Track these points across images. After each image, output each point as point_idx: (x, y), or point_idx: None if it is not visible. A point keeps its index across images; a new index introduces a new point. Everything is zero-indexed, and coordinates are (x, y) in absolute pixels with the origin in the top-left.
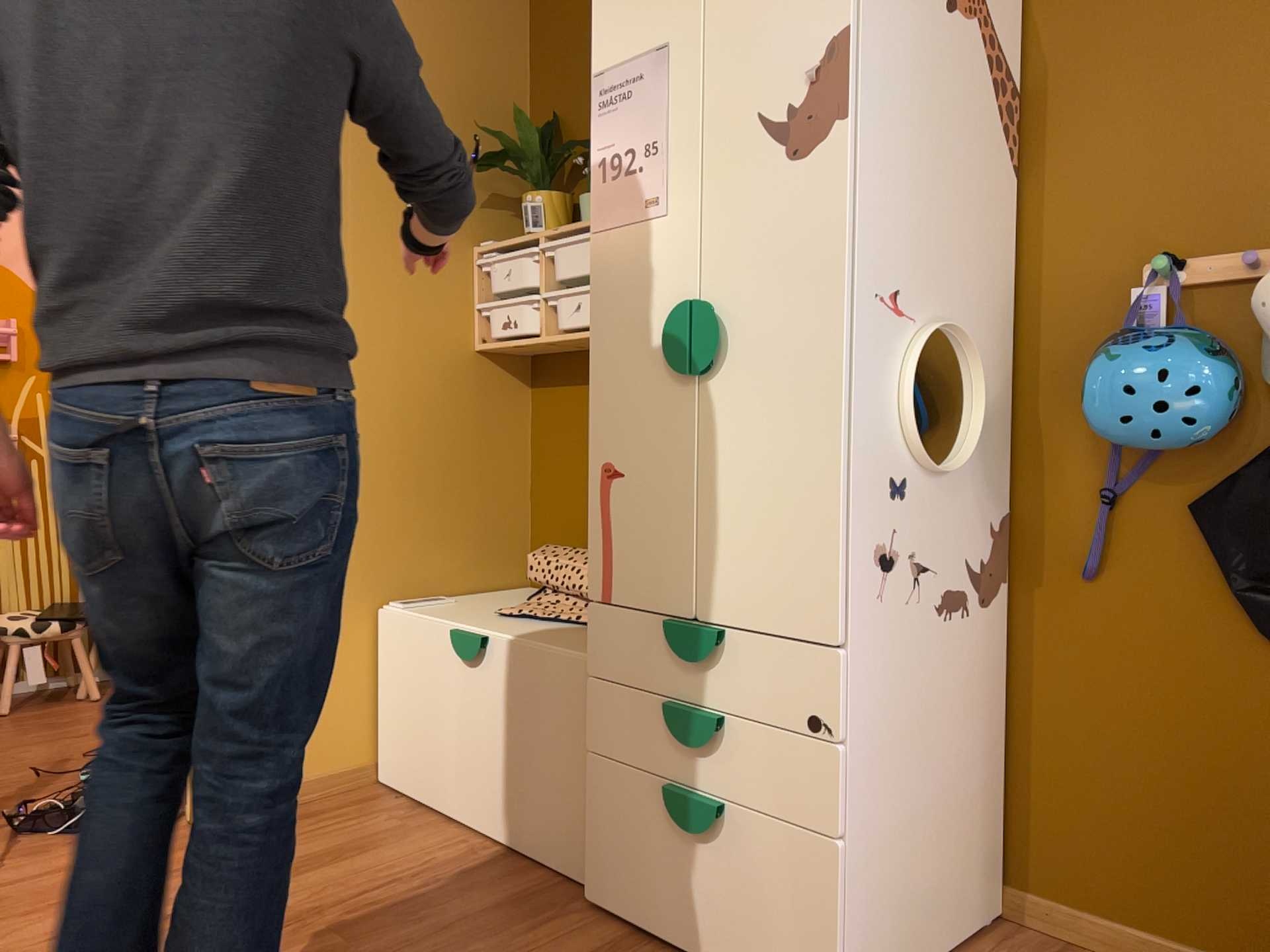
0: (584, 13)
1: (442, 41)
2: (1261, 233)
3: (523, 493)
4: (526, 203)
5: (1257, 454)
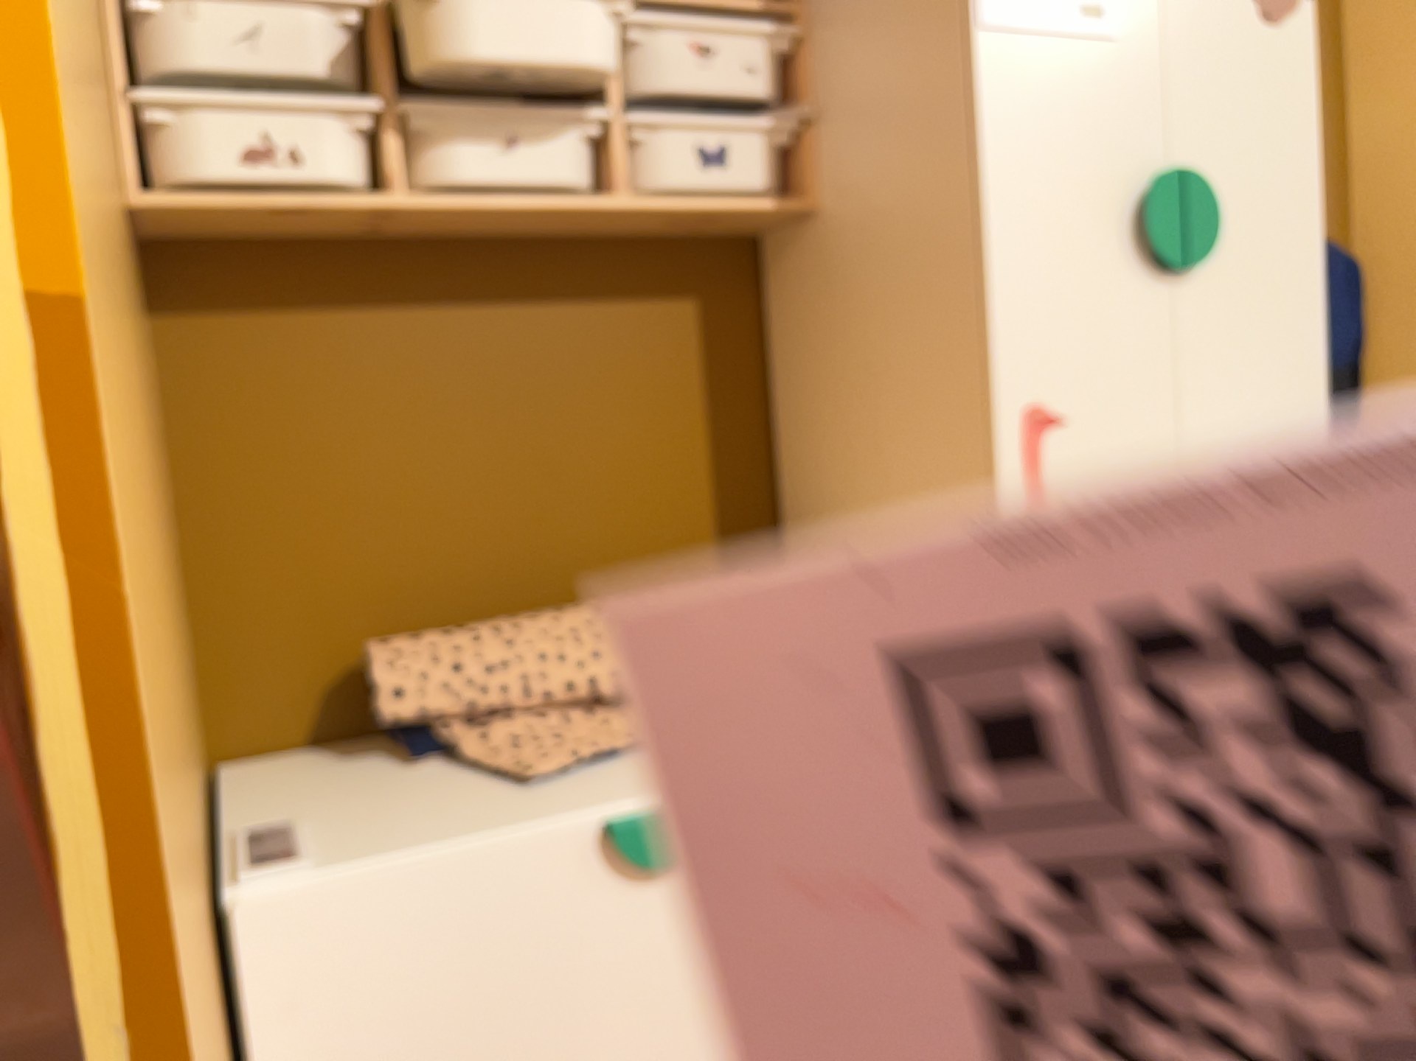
0: None
1: None
2: None
3: (178, 559)
4: None
5: None
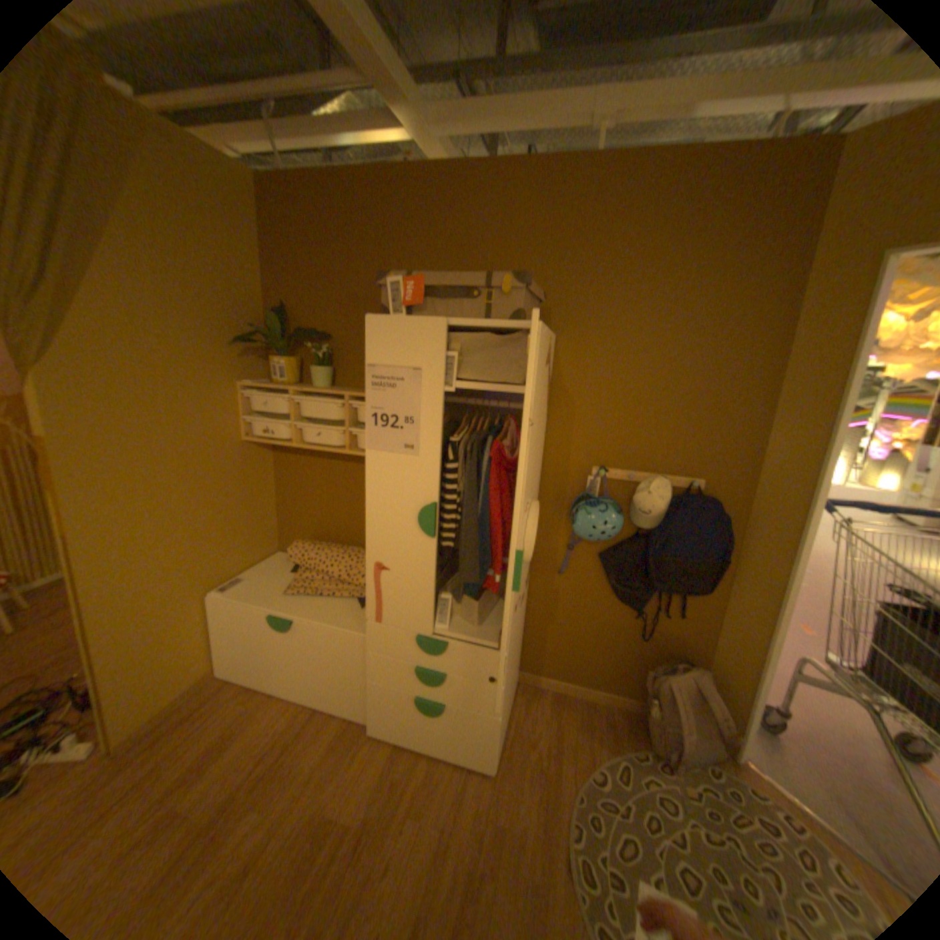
0: (301, 246)
1: (206, 252)
2: (634, 464)
3: (273, 507)
4: (275, 364)
5: (622, 540)
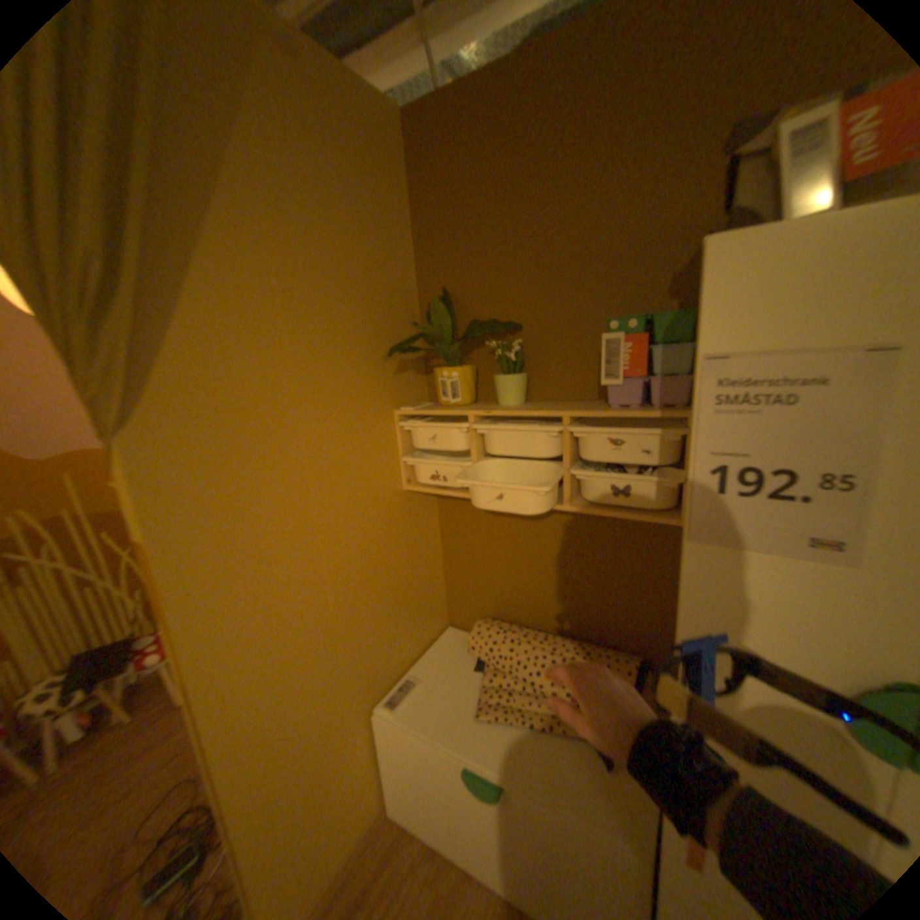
0: (471, 196)
1: (348, 226)
2: None
3: (440, 568)
4: (444, 378)
5: None
